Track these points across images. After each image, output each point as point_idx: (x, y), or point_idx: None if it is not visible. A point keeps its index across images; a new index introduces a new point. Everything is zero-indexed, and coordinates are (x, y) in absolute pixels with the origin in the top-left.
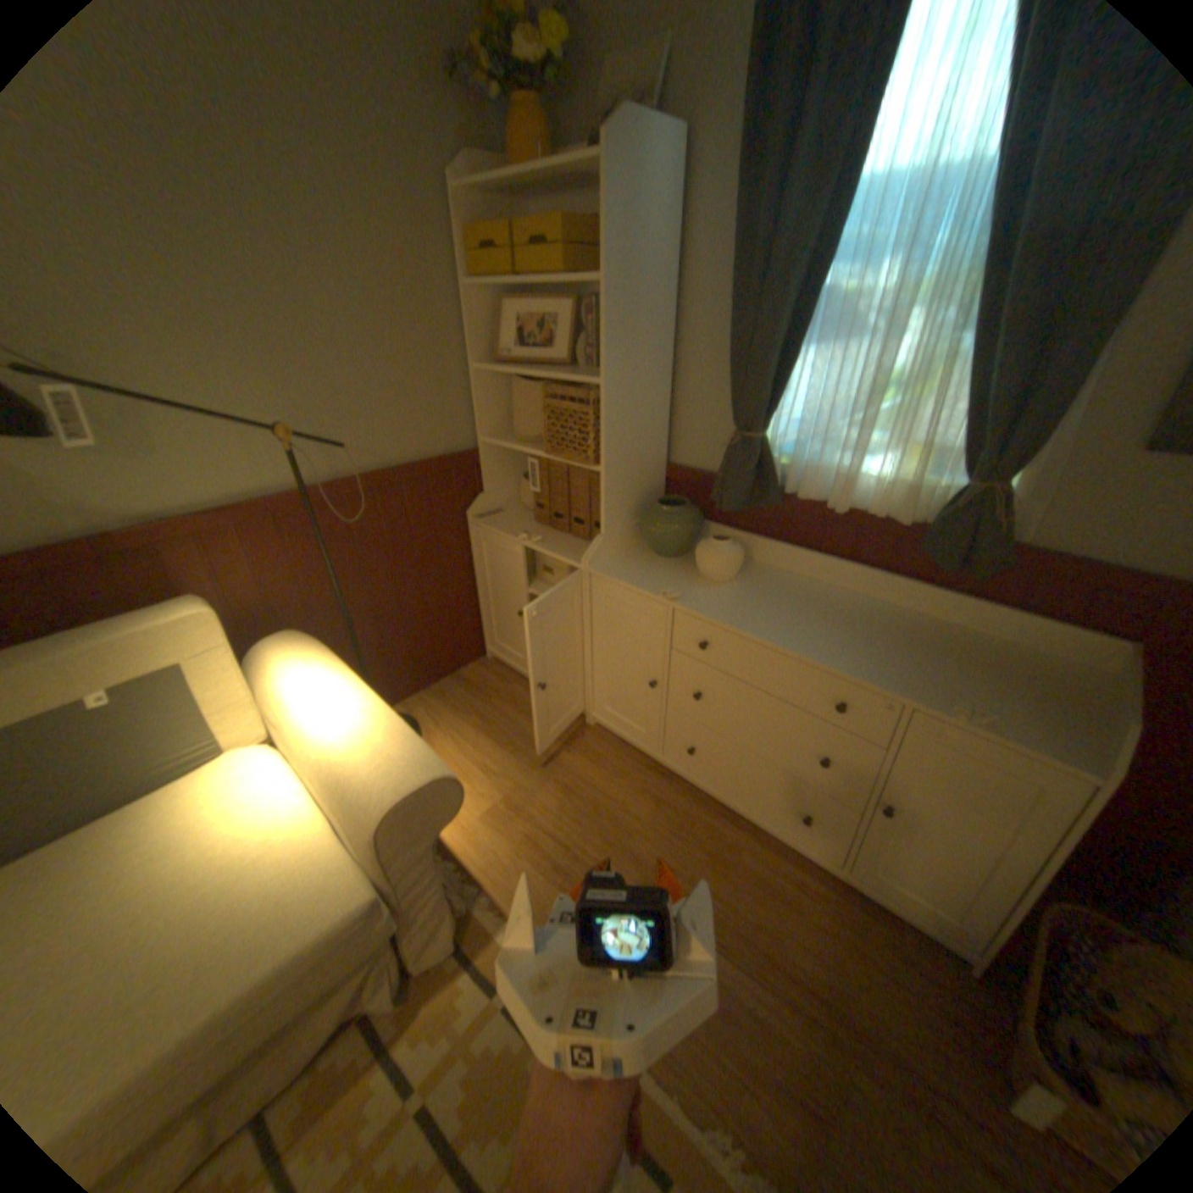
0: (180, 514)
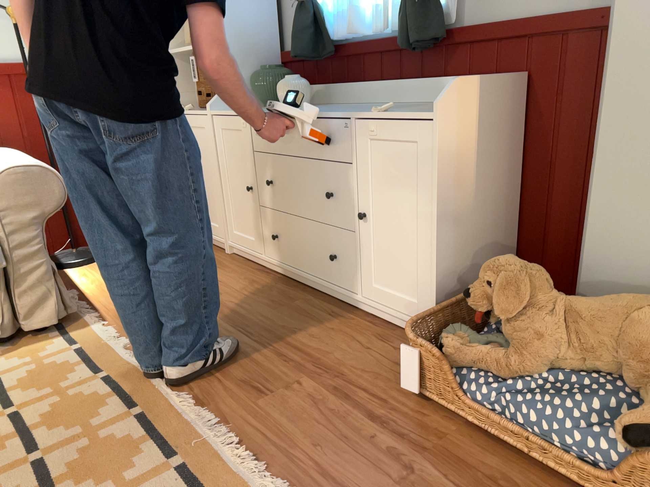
0: None
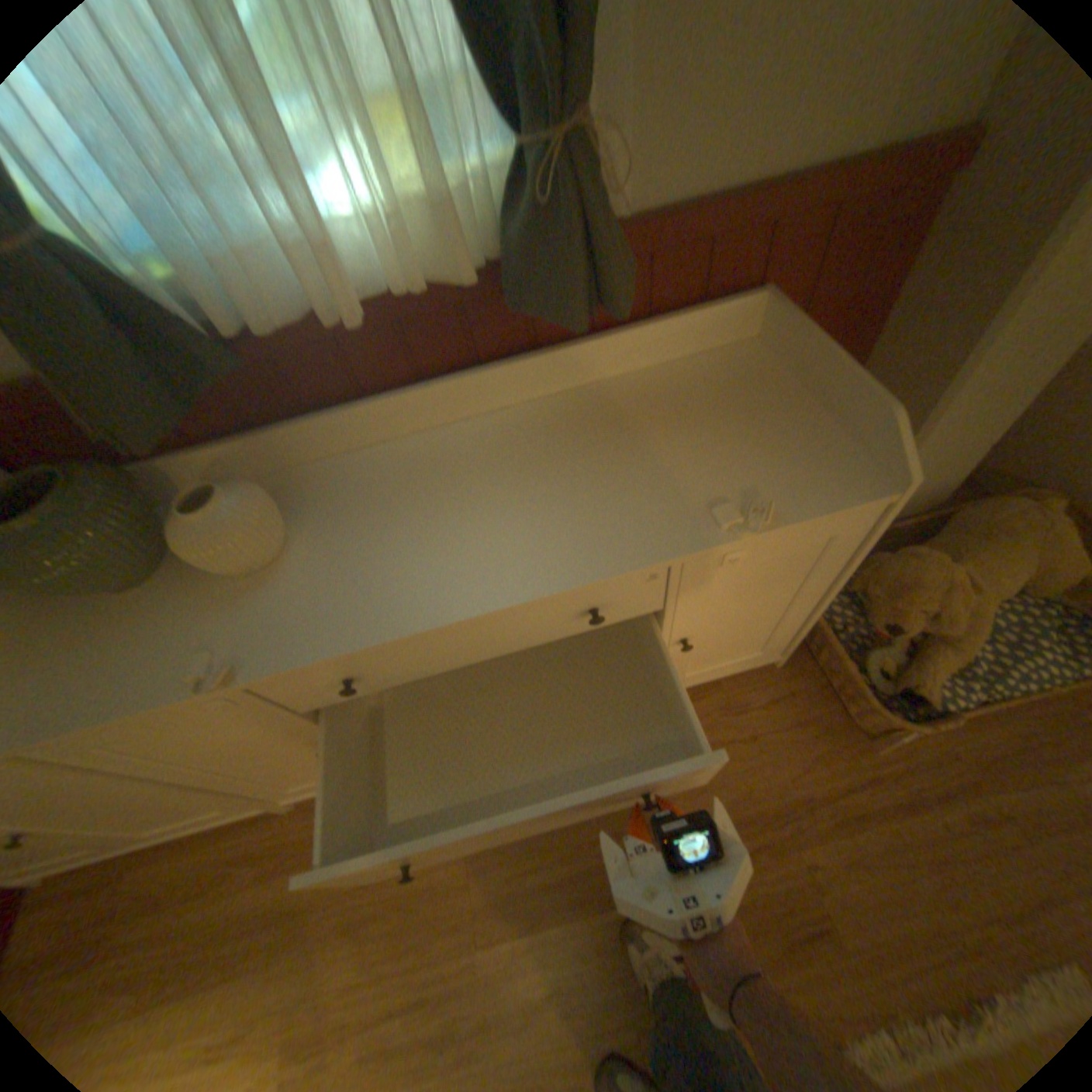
0: None
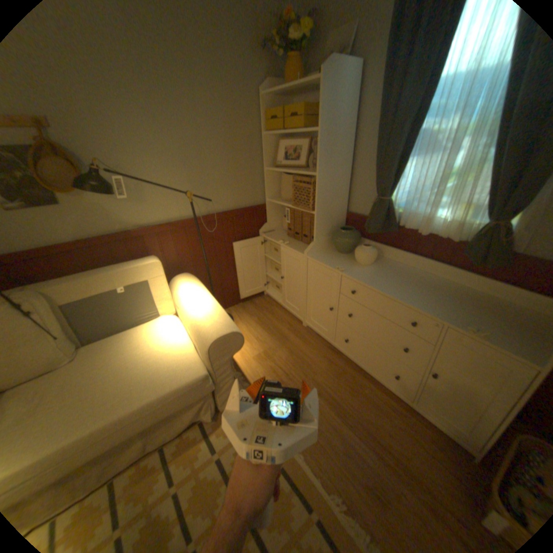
0: (151, 225)
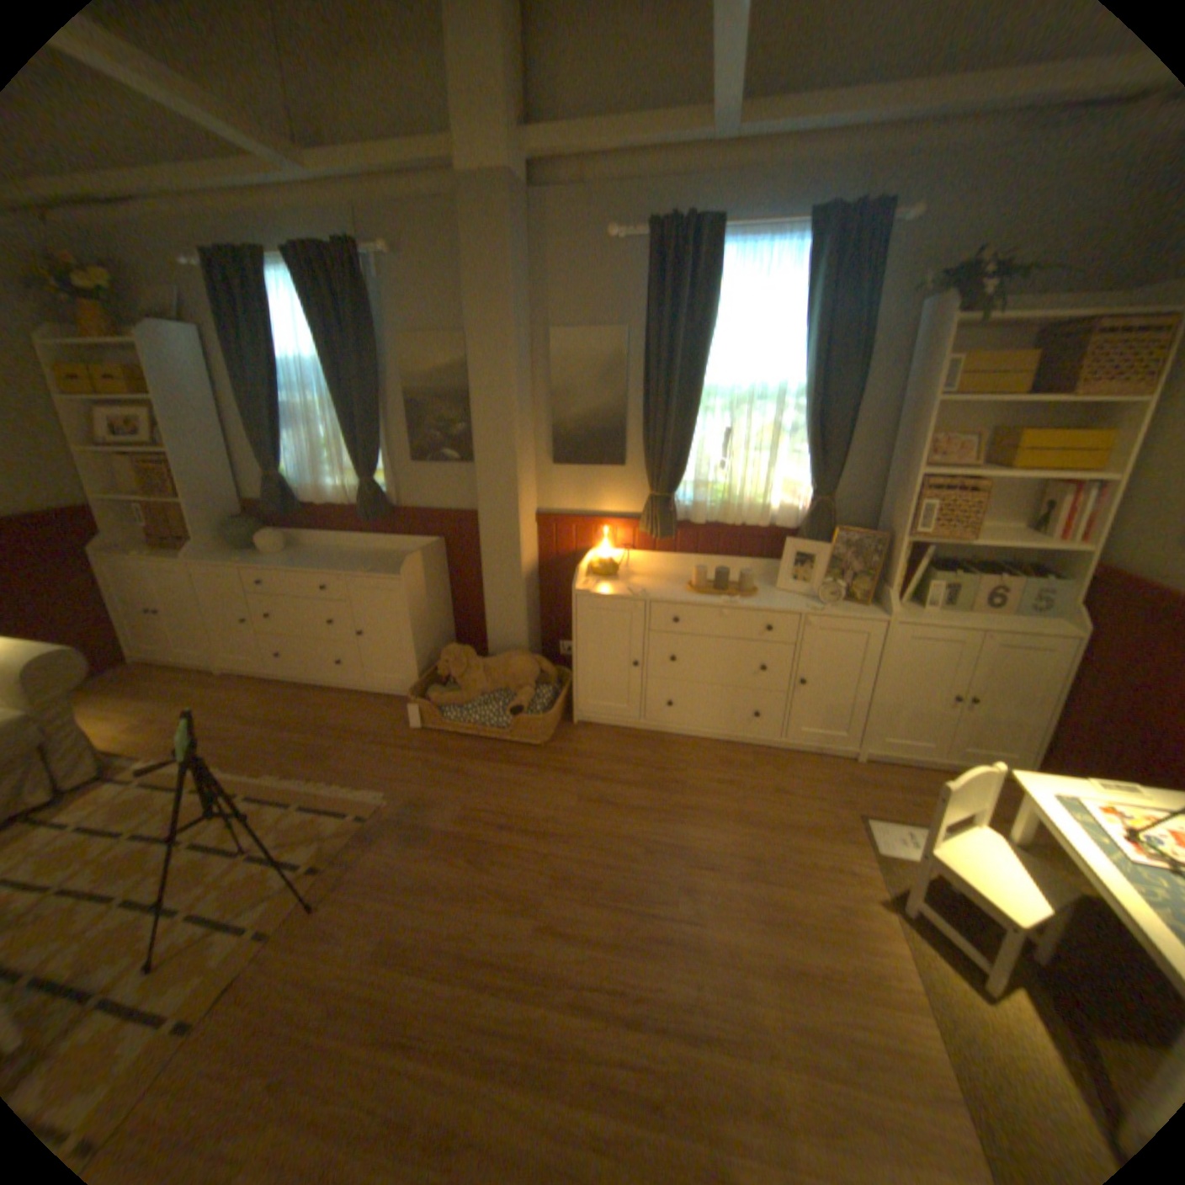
0: None
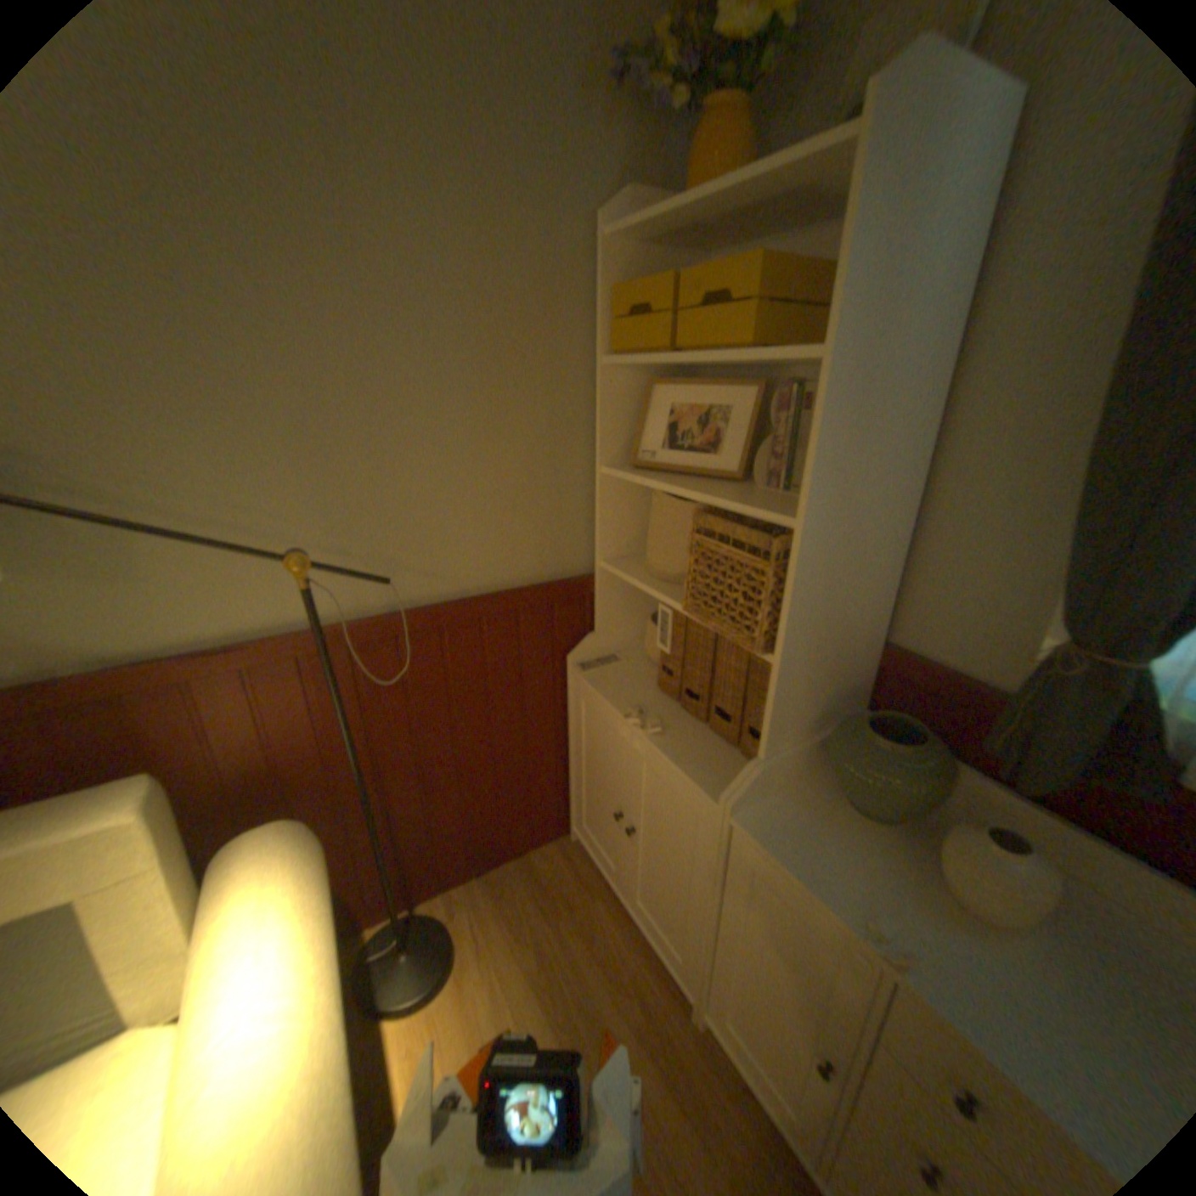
0: (165, 655)
